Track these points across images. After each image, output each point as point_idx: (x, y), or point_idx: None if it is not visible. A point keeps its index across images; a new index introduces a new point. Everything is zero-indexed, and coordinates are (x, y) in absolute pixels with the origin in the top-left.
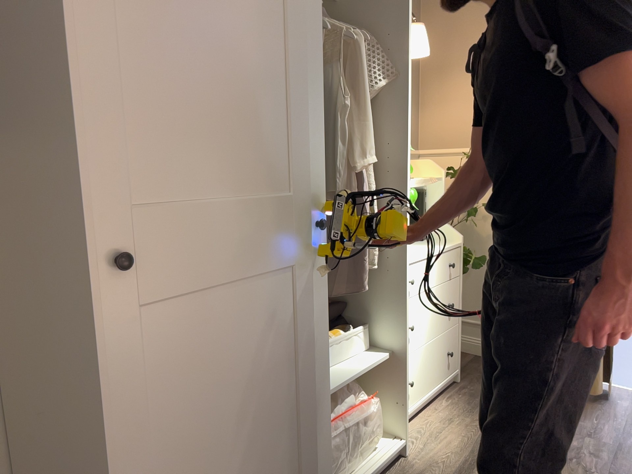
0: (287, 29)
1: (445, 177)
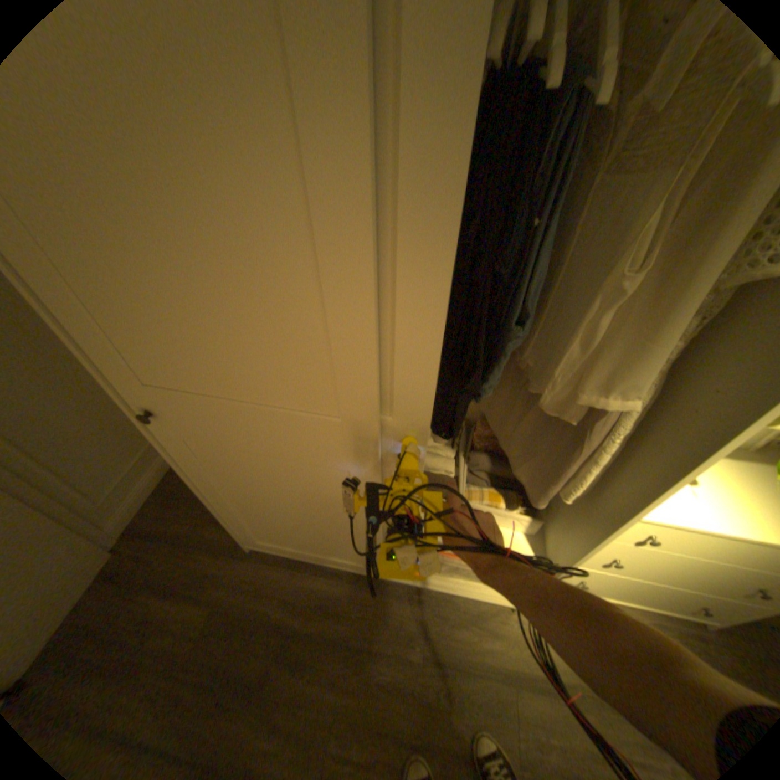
0: (304, 186)
1: None
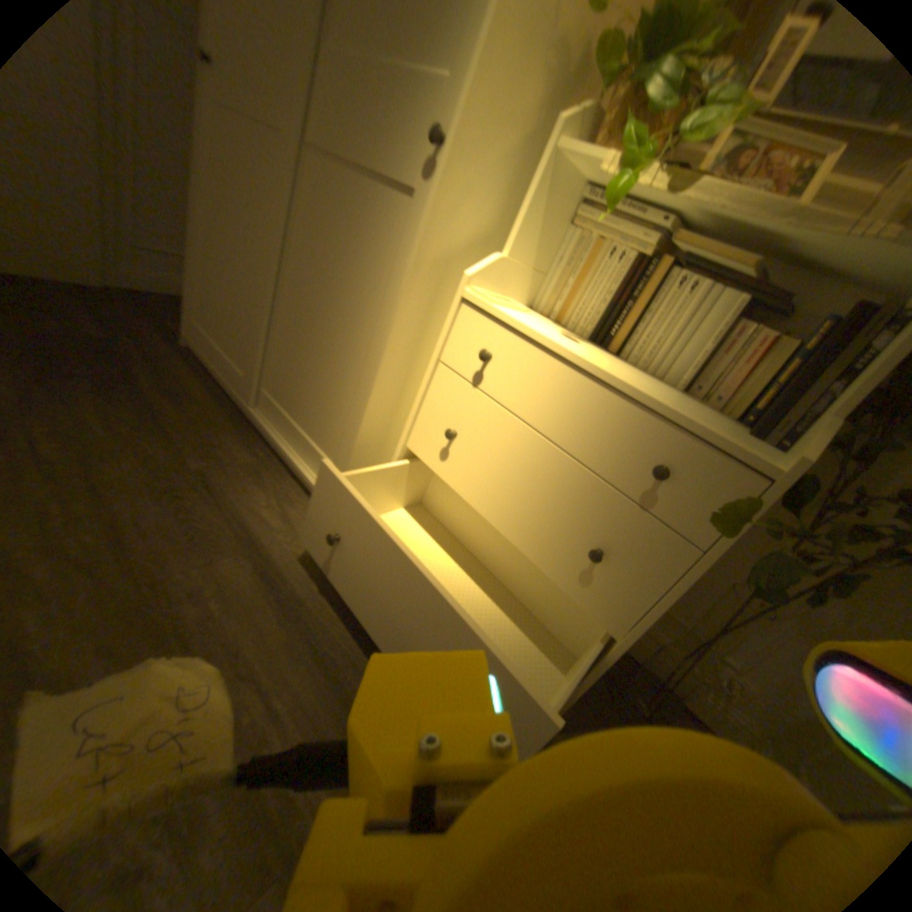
0: None
1: None
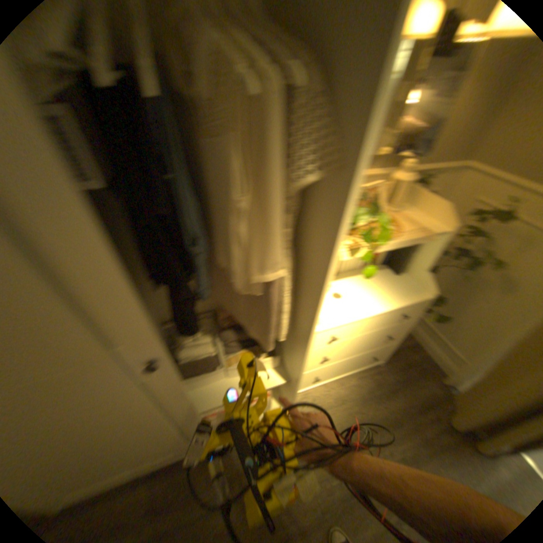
0: None
1: (452, 230)
